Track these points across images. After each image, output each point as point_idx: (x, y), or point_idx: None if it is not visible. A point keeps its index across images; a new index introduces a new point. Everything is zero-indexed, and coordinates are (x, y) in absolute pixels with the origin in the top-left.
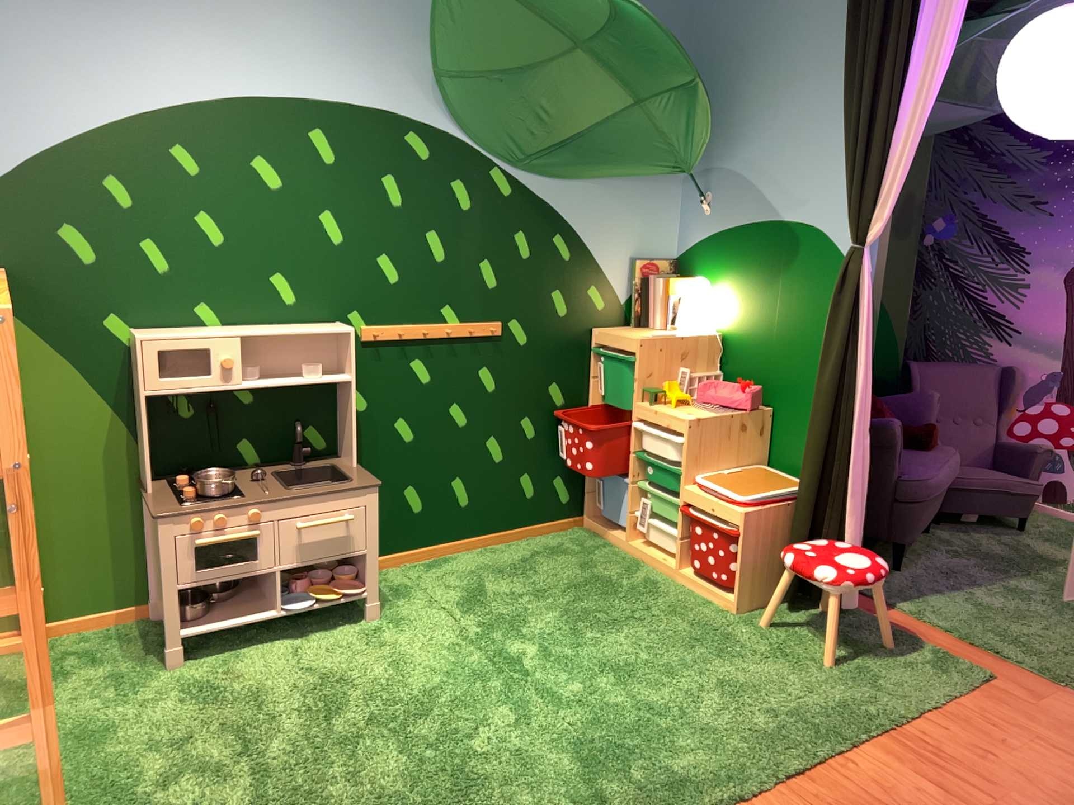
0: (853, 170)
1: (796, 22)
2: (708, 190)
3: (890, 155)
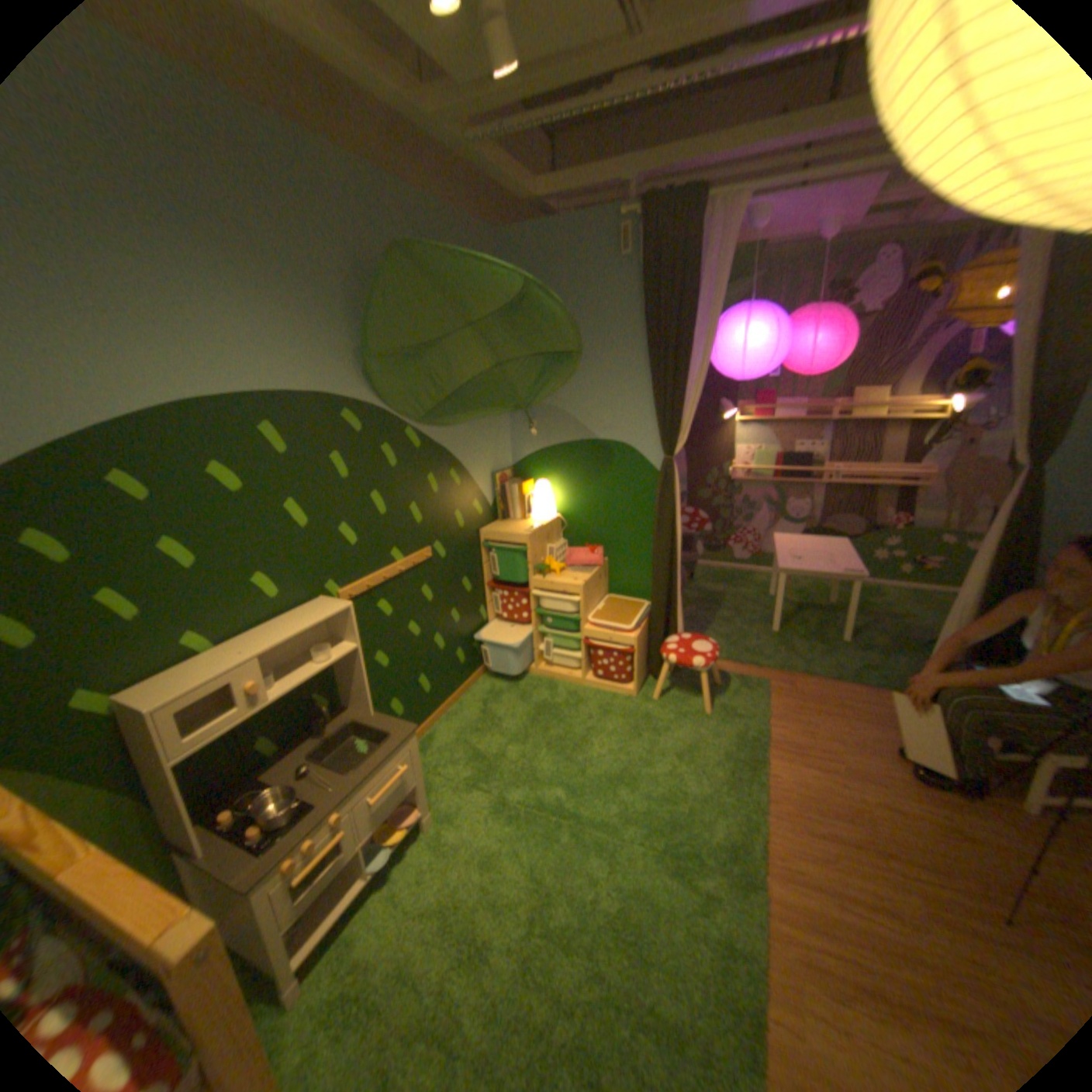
0: (668, 406)
1: (595, 299)
2: (535, 417)
3: (687, 395)
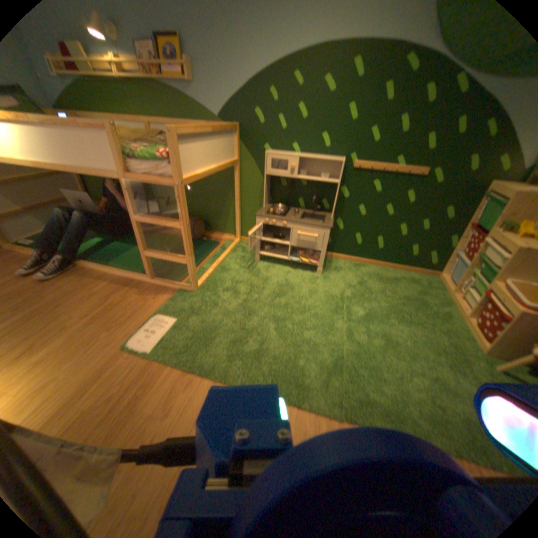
0: None
1: None
2: None
3: None
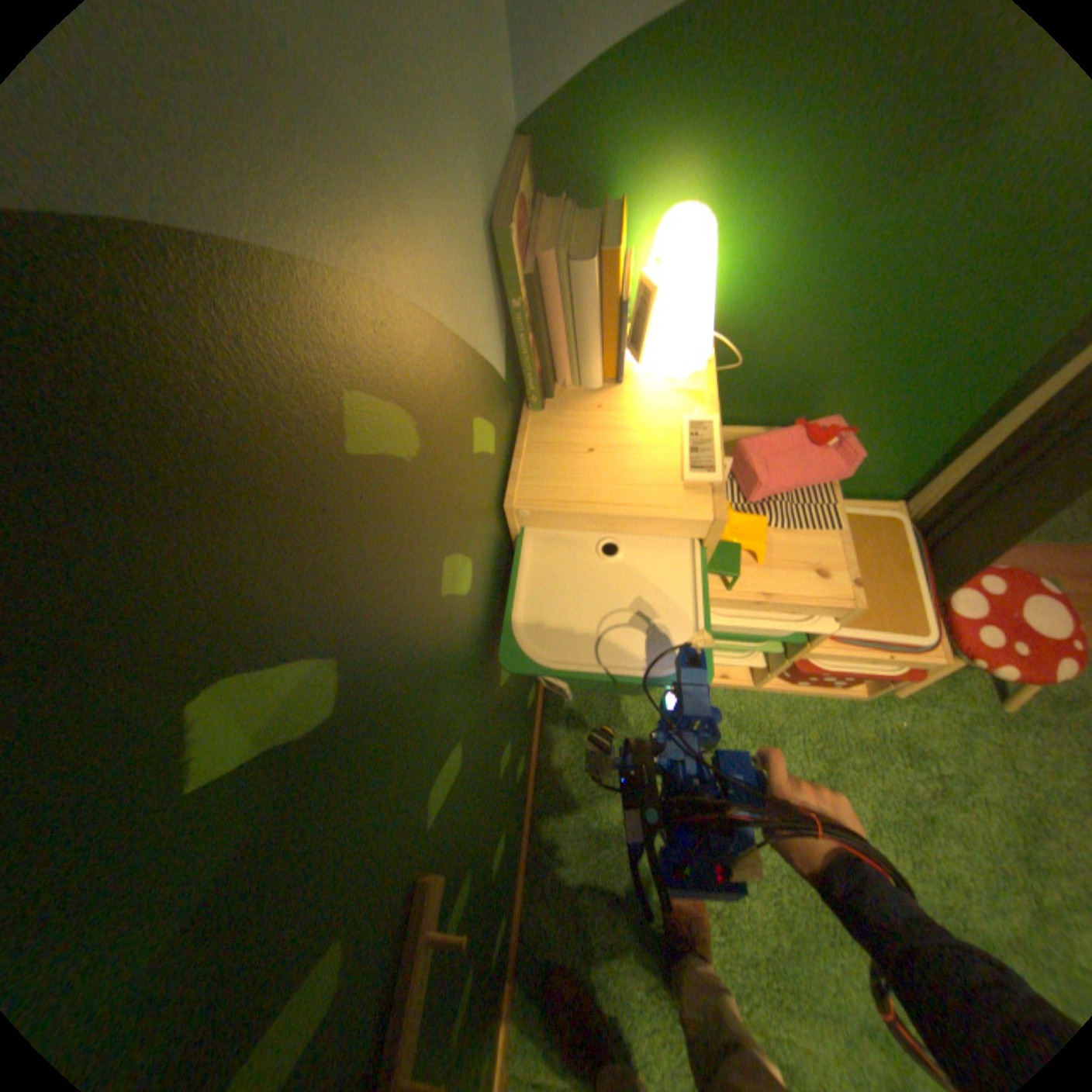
0: None
1: None
2: None
3: None
